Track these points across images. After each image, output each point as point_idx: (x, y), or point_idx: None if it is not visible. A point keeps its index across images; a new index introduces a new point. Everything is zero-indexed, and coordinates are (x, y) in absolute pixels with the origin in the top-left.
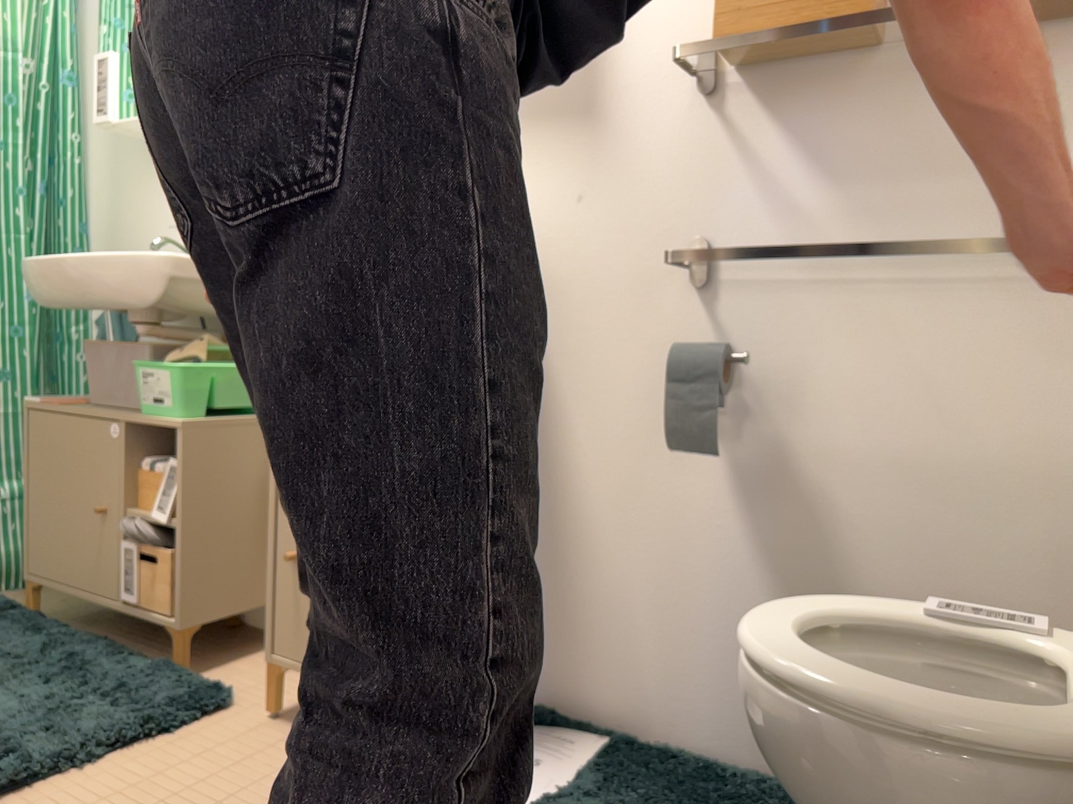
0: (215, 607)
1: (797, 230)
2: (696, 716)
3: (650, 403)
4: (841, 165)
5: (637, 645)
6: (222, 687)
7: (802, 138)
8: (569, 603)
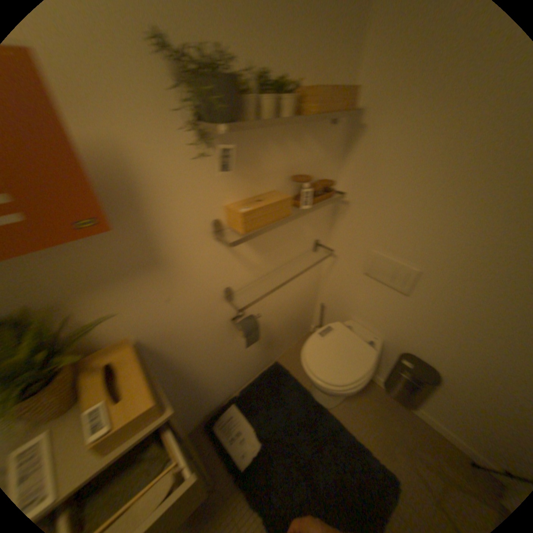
0: None
1: (255, 270)
2: (244, 378)
3: (220, 337)
4: (265, 248)
5: (228, 383)
6: None
7: (255, 243)
8: (206, 395)
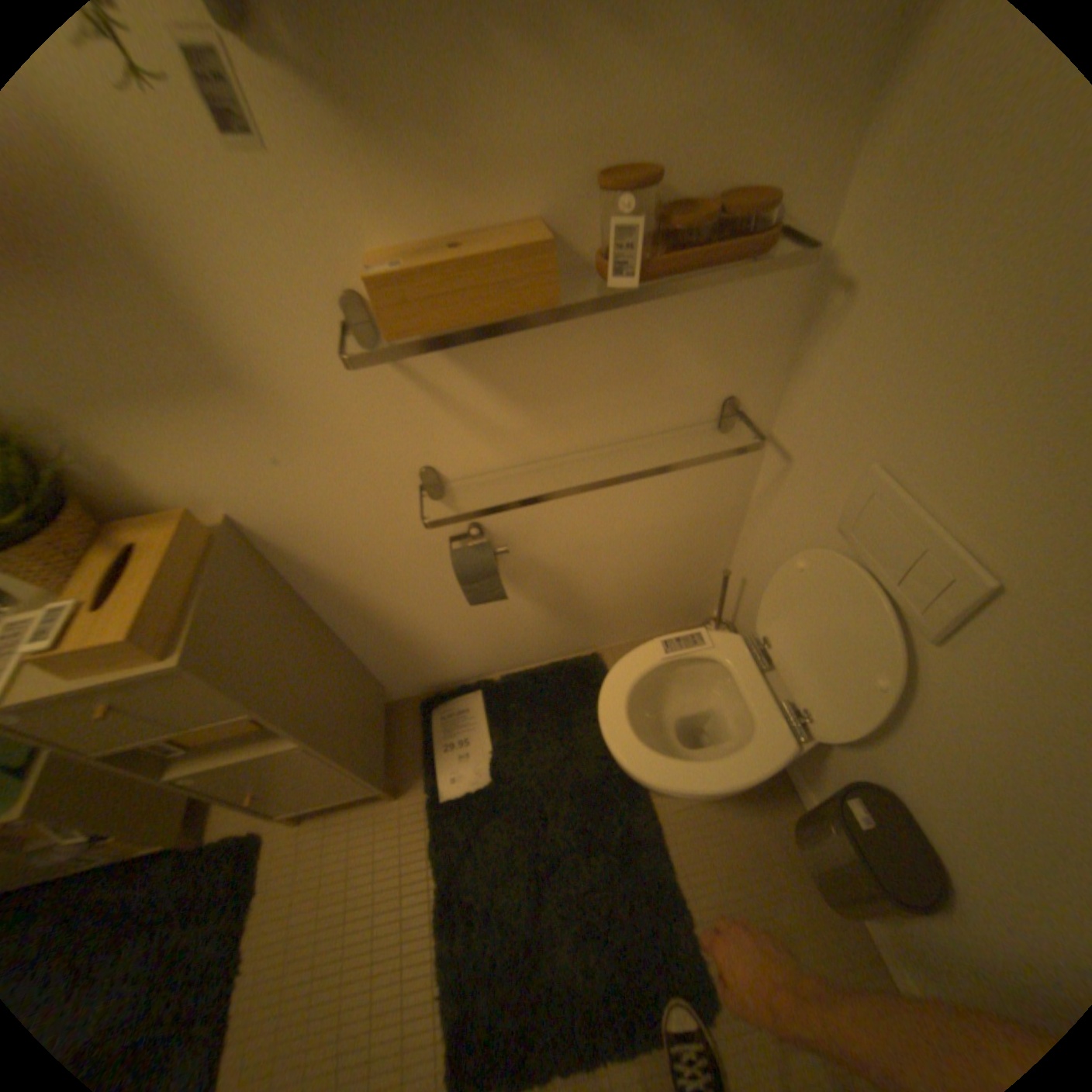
0: (173, 809)
1: (502, 443)
2: (513, 657)
3: (427, 565)
4: (527, 390)
5: (471, 652)
6: (238, 835)
7: (486, 372)
8: (419, 656)
